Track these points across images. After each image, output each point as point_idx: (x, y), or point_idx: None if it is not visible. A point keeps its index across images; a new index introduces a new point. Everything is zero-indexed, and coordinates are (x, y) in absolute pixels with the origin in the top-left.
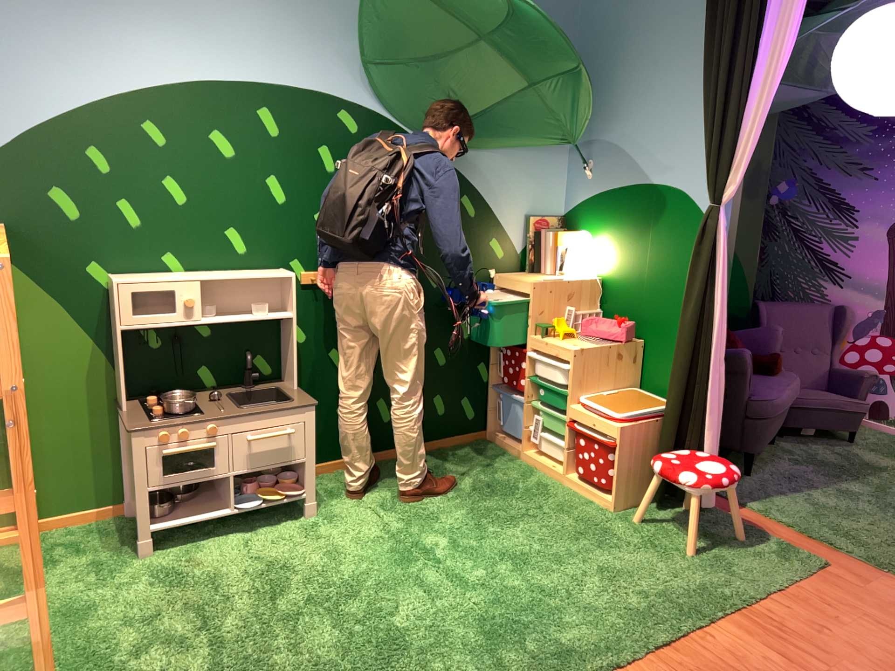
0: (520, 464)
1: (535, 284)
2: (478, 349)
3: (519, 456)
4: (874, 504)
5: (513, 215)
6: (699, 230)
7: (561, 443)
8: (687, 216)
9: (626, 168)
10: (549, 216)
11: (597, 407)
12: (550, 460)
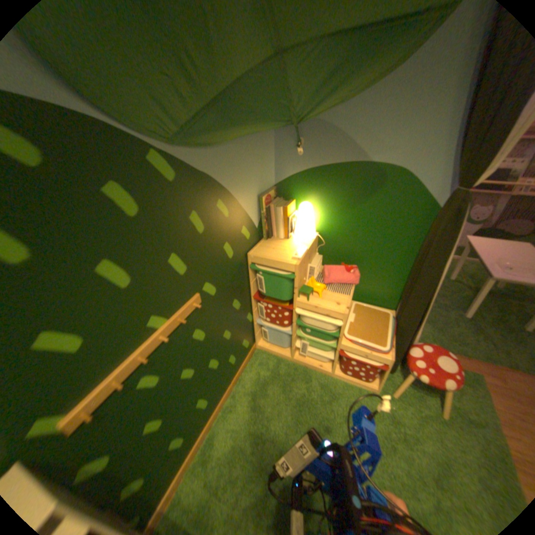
0: (298, 369)
1: (299, 262)
2: (246, 308)
3: (291, 360)
4: (447, 309)
5: (253, 198)
6: (457, 209)
7: (329, 357)
8: (416, 187)
9: (348, 144)
10: (270, 187)
11: (366, 342)
12: (316, 360)
